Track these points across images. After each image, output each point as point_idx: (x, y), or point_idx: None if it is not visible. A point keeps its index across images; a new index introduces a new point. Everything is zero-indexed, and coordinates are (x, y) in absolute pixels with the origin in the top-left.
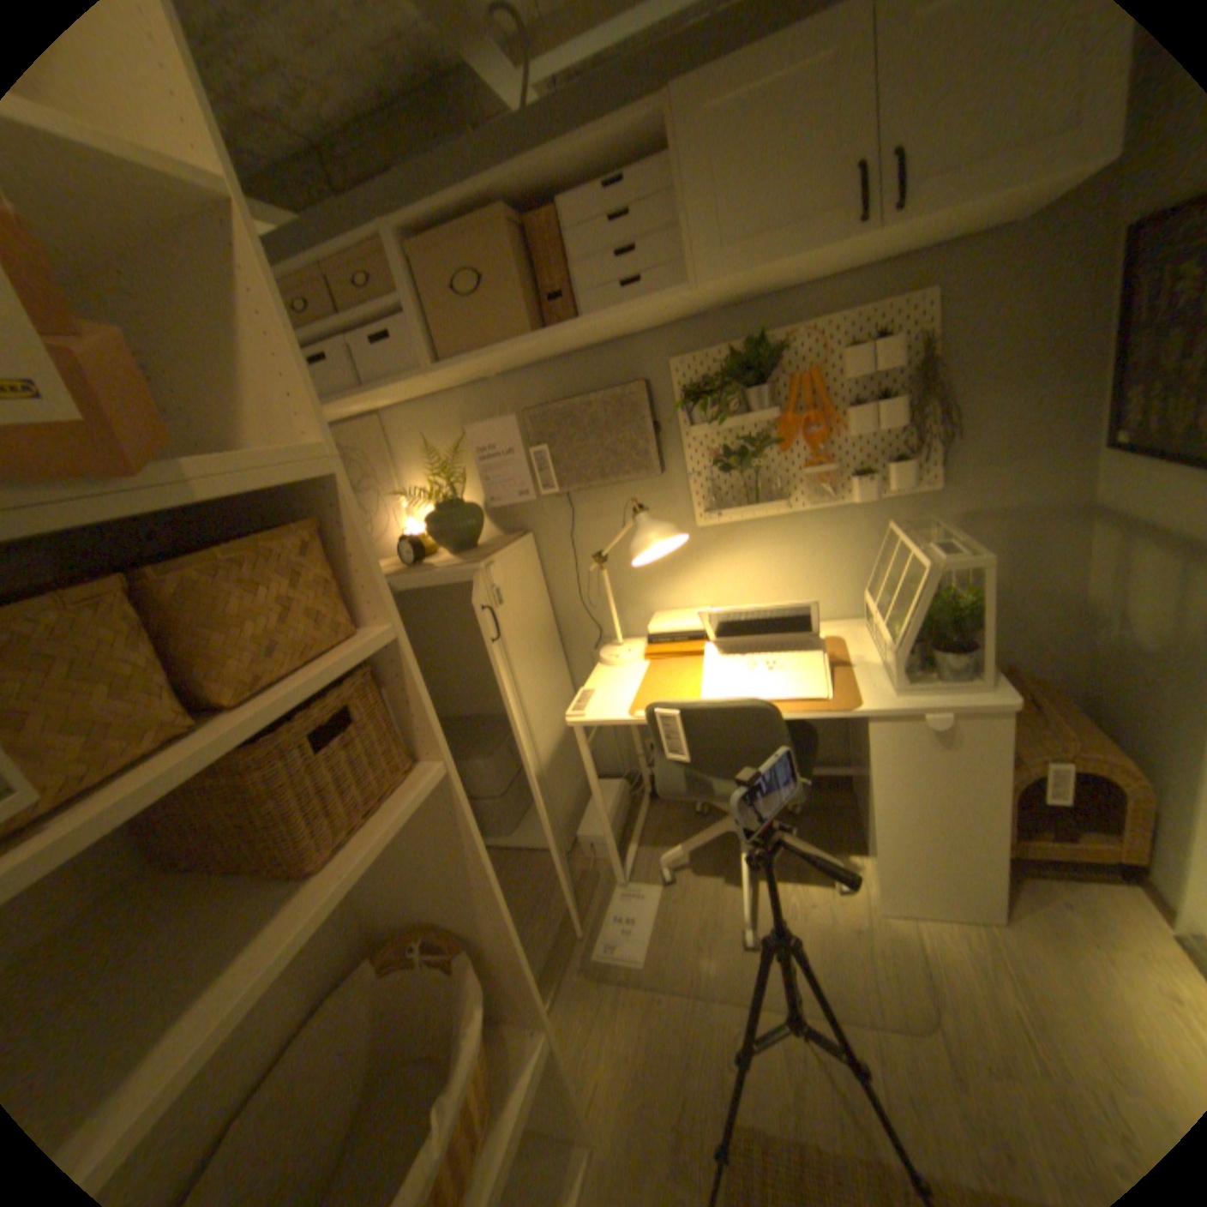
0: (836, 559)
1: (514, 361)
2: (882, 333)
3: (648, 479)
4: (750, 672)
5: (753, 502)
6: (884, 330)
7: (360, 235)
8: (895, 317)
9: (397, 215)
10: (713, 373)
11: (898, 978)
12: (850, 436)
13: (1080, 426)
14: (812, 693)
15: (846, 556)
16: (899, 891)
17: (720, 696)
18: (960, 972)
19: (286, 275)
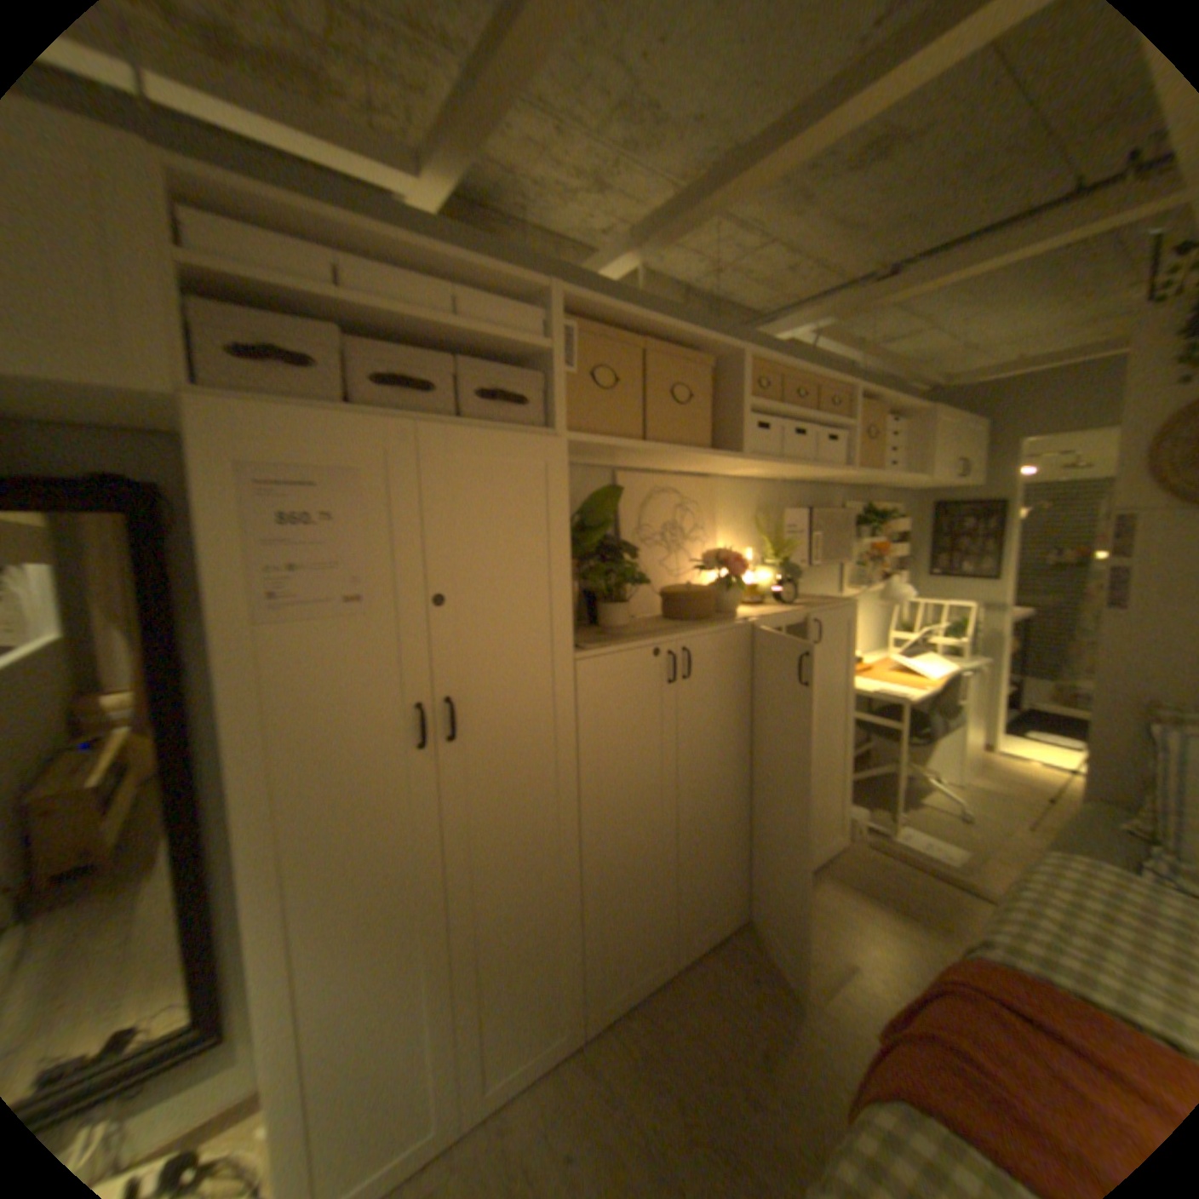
0: (873, 619)
1: (817, 479)
2: (902, 518)
3: (828, 567)
4: (929, 665)
5: (866, 585)
6: (894, 517)
7: (849, 382)
8: (897, 513)
9: (866, 386)
10: (868, 517)
11: (1001, 801)
12: (885, 559)
13: (918, 569)
14: (956, 669)
15: (875, 618)
16: (968, 770)
17: (937, 676)
18: (1001, 790)
19: (804, 373)
